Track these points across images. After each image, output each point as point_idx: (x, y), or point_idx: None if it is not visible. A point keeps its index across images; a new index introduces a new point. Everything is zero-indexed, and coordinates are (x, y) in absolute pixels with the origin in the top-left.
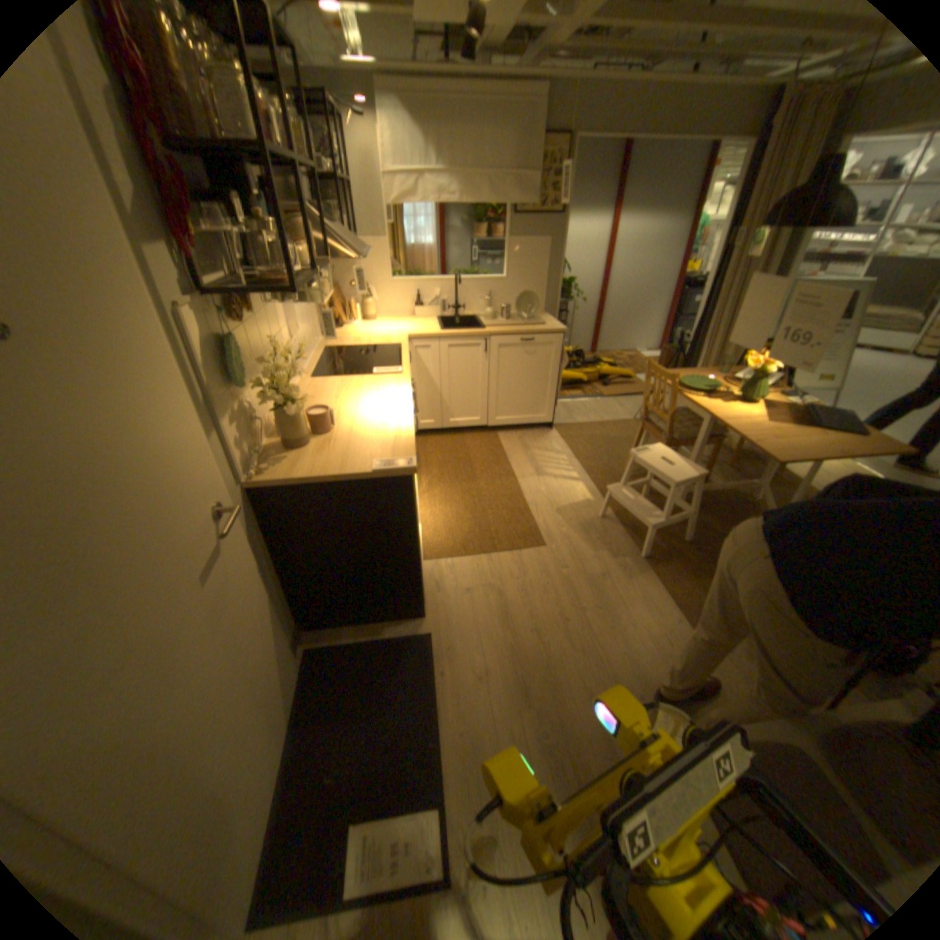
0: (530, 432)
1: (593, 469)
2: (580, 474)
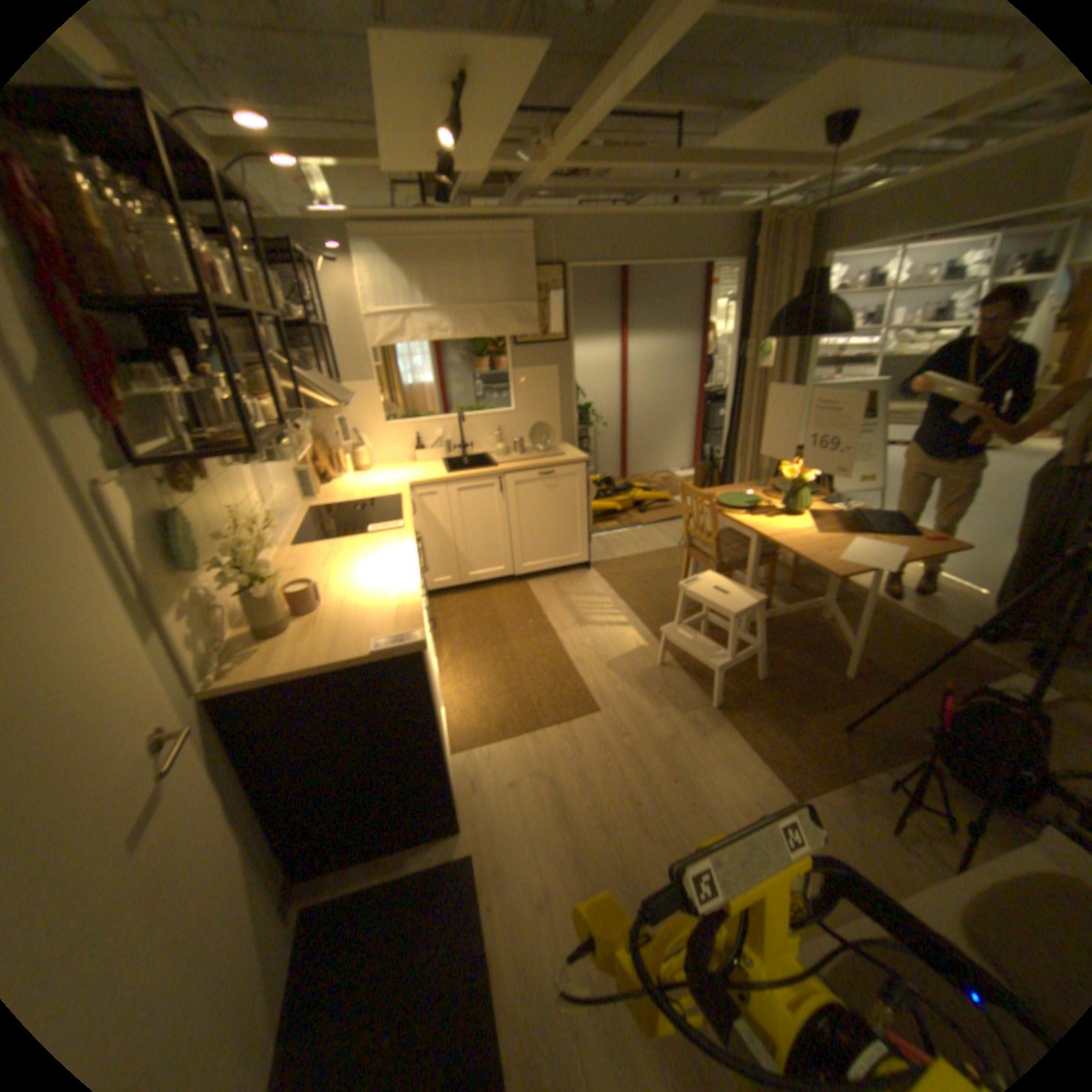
0: (565, 576)
1: (642, 610)
2: (628, 619)
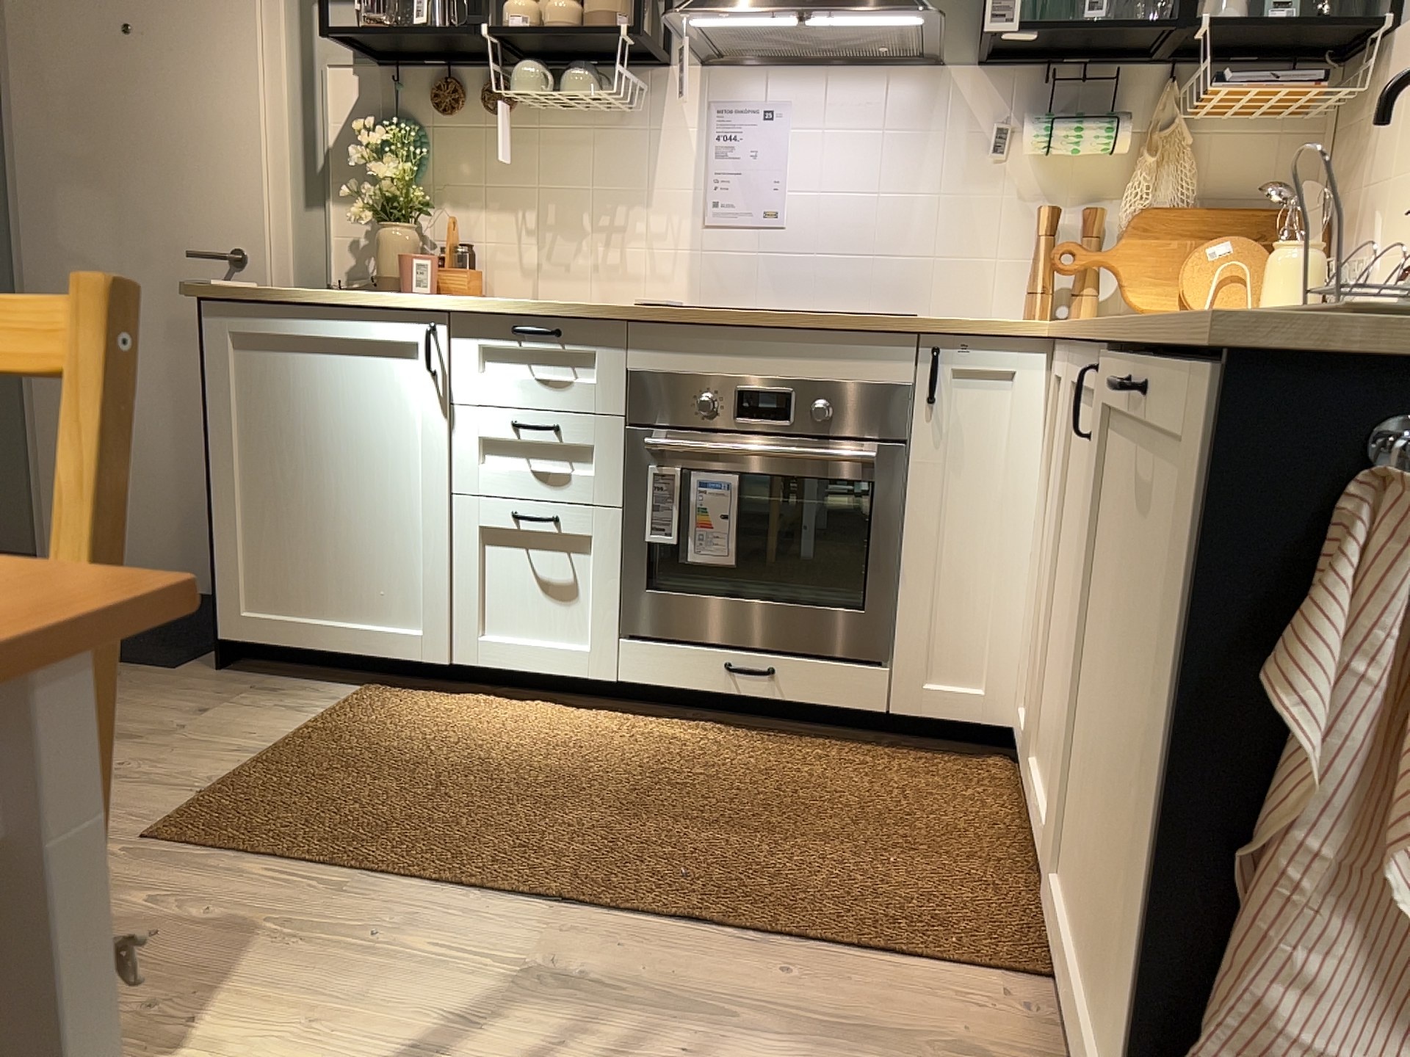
0: None
1: None
2: None
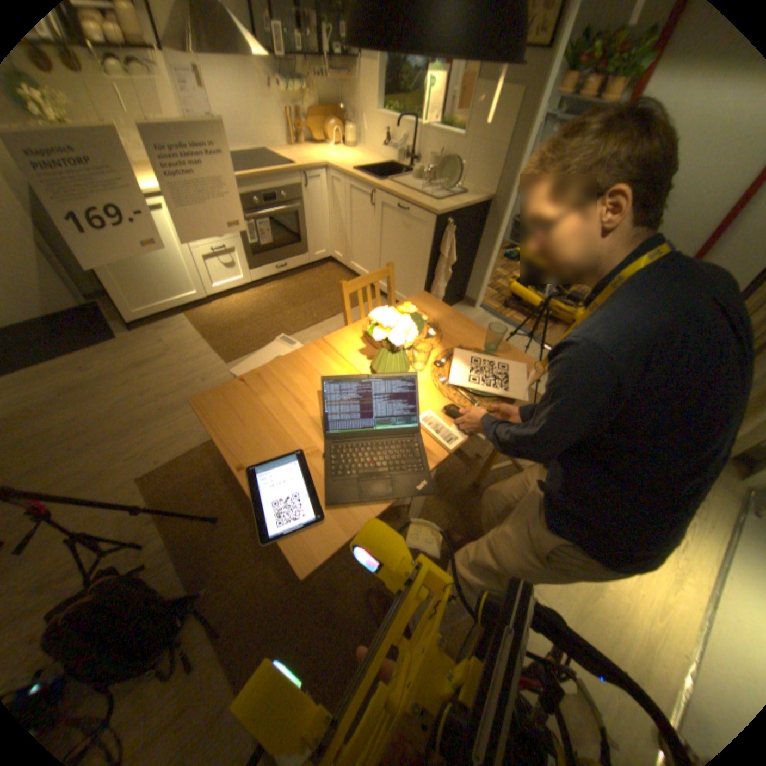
0: None
1: None
2: None
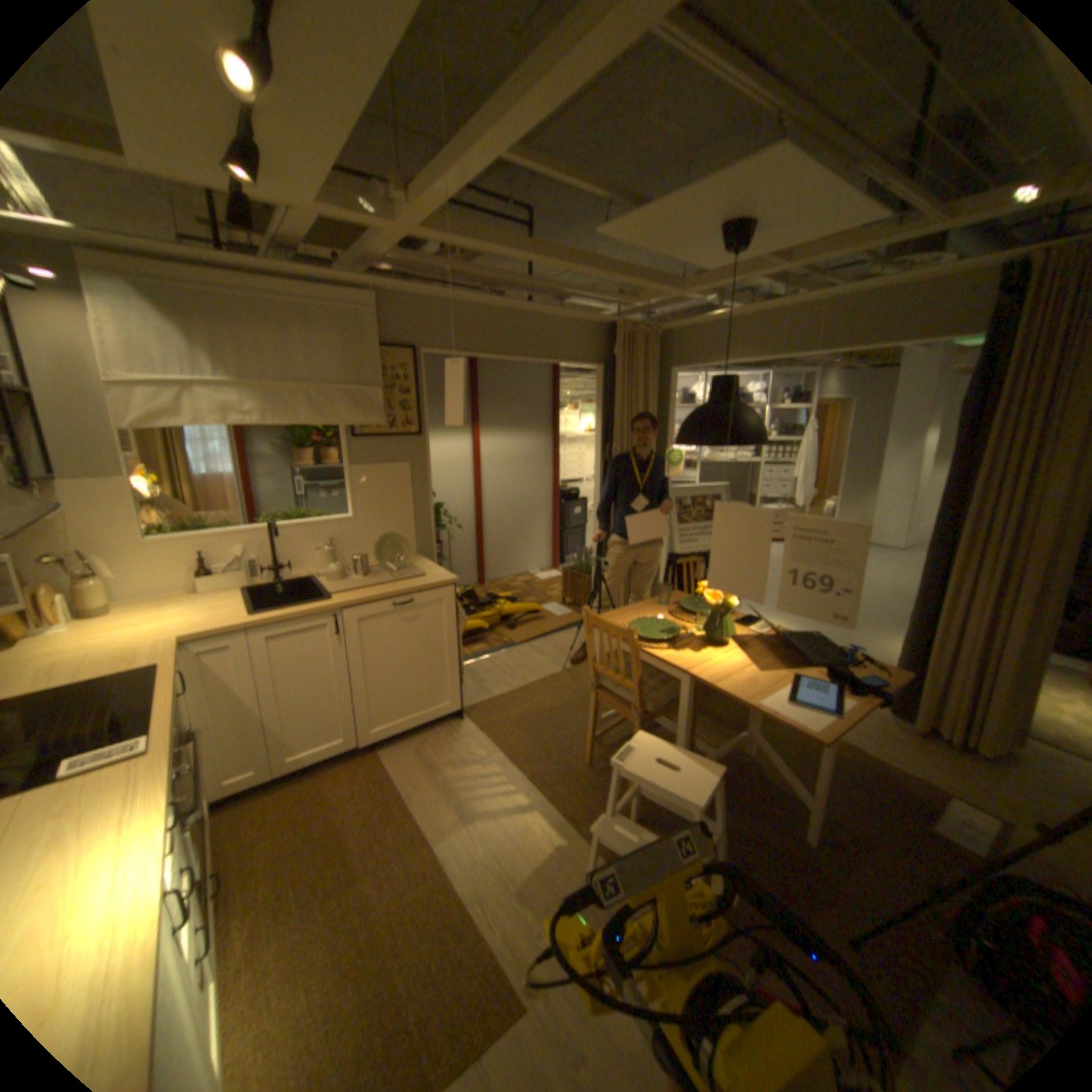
0: (430, 736)
1: (543, 779)
2: (528, 798)
